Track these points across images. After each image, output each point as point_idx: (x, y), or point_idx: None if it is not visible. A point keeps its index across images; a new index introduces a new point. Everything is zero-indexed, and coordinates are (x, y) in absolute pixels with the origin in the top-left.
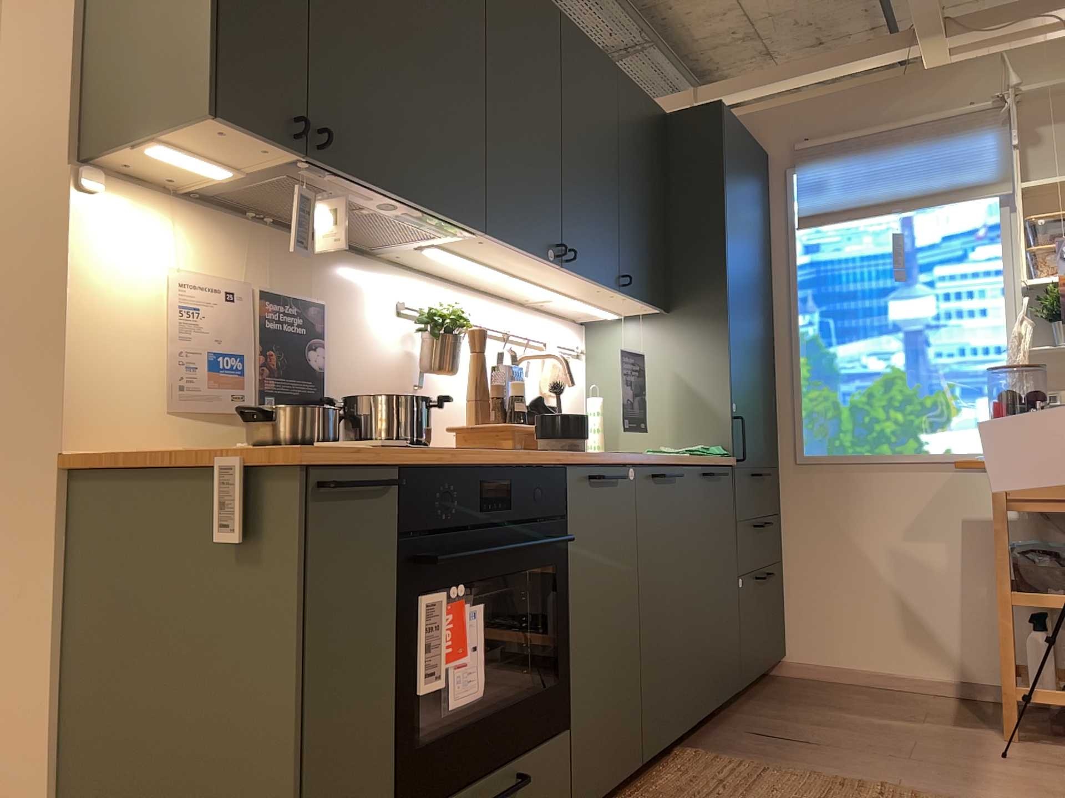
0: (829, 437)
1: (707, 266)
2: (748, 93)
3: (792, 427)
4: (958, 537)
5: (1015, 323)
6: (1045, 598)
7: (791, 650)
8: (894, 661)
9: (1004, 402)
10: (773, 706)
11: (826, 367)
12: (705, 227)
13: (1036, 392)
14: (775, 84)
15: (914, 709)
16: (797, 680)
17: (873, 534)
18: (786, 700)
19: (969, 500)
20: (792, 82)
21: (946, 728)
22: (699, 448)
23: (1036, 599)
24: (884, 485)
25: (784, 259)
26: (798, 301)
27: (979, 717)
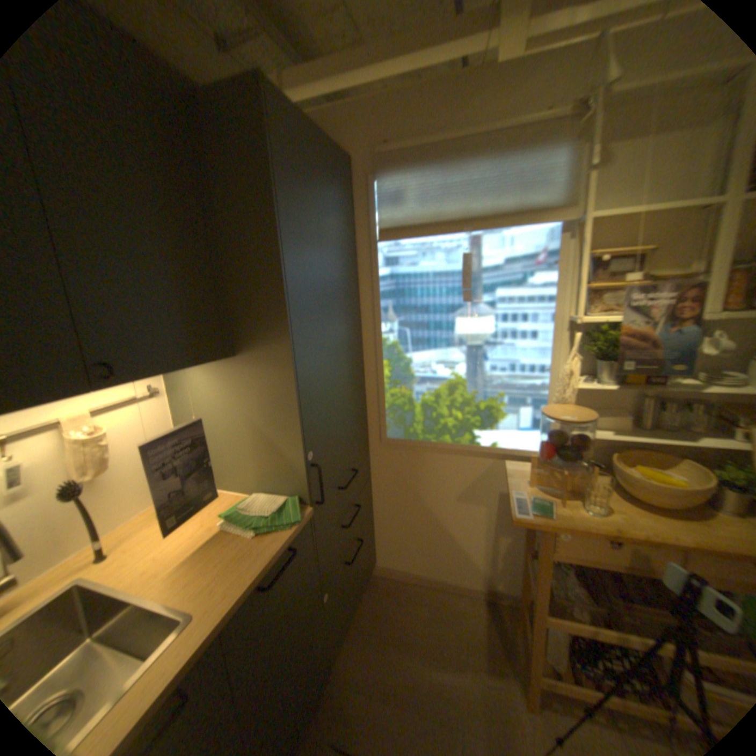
0: (405, 426)
1: (266, 308)
2: (330, 82)
3: (376, 415)
4: (495, 505)
5: (560, 348)
6: (573, 627)
7: (378, 561)
8: (445, 575)
9: (554, 446)
10: (359, 654)
11: (402, 371)
12: (260, 260)
13: (584, 437)
14: (355, 71)
15: (458, 638)
16: (381, 584)
17: (435, 497)
18: (369, 635)
19: (506, 482)
20: (373, 70)
21: (482, 684)
22: (271, 512)
23: (566, 628)
24: (444, 464)
25: (368, 269)
26: (380, 311)
27: (502, 648)
